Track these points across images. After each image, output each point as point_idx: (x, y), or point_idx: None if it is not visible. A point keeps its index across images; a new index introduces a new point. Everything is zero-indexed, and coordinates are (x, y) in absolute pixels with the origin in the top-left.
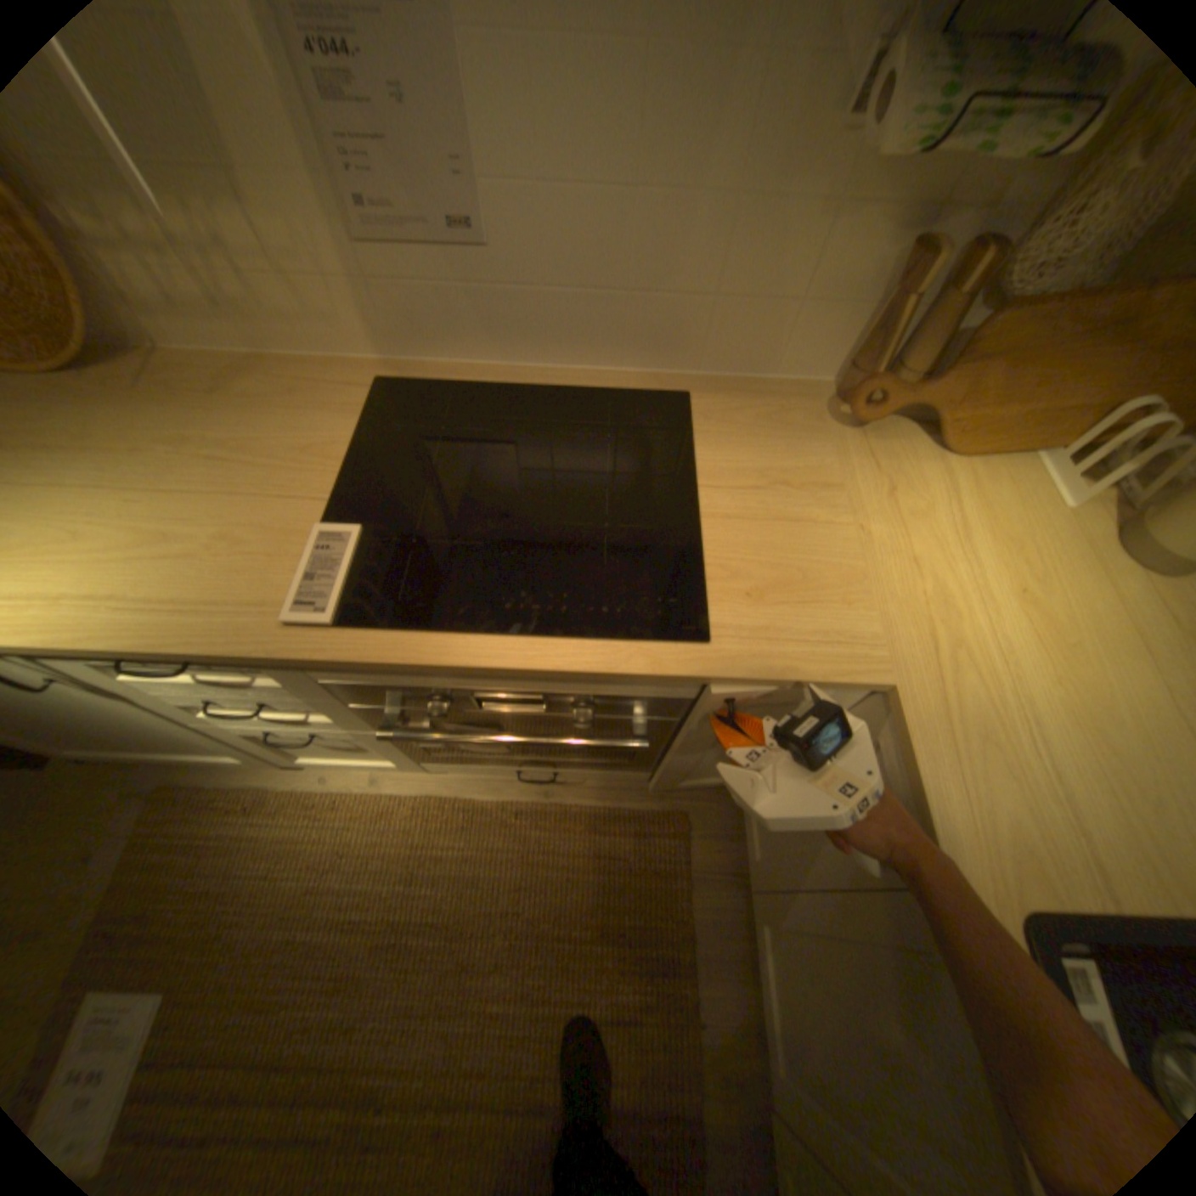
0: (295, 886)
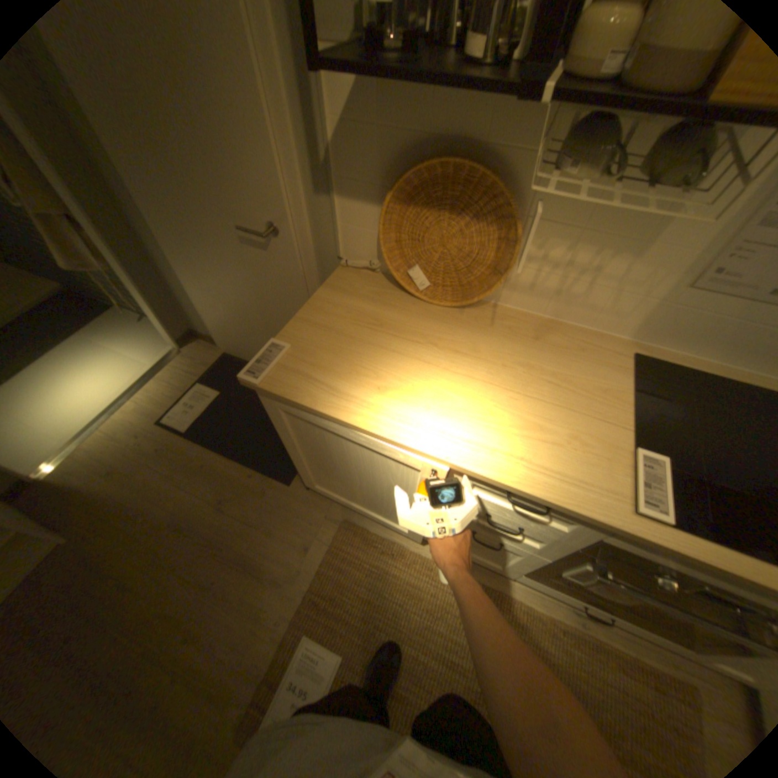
0: (420, 620)
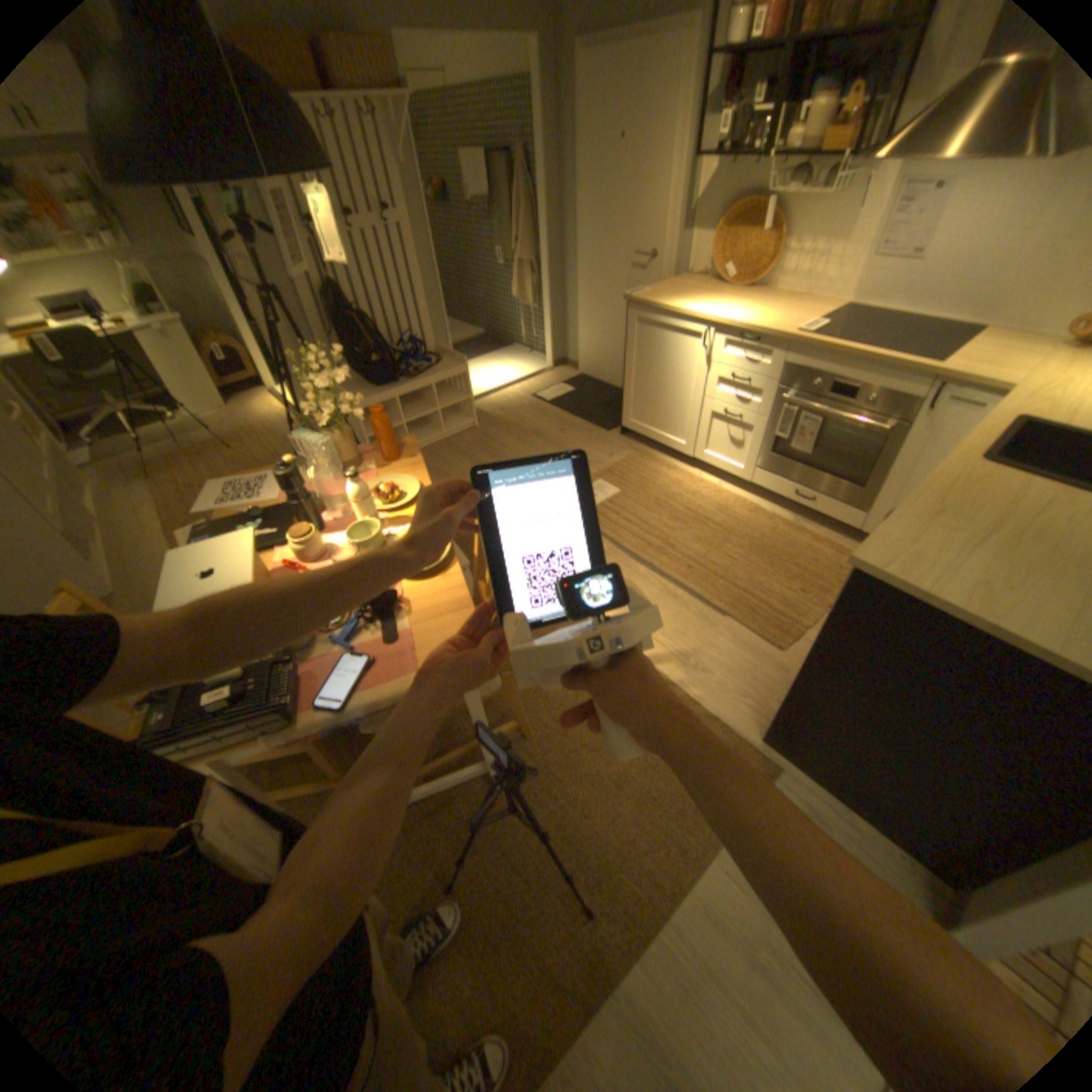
0: (675, 491)
